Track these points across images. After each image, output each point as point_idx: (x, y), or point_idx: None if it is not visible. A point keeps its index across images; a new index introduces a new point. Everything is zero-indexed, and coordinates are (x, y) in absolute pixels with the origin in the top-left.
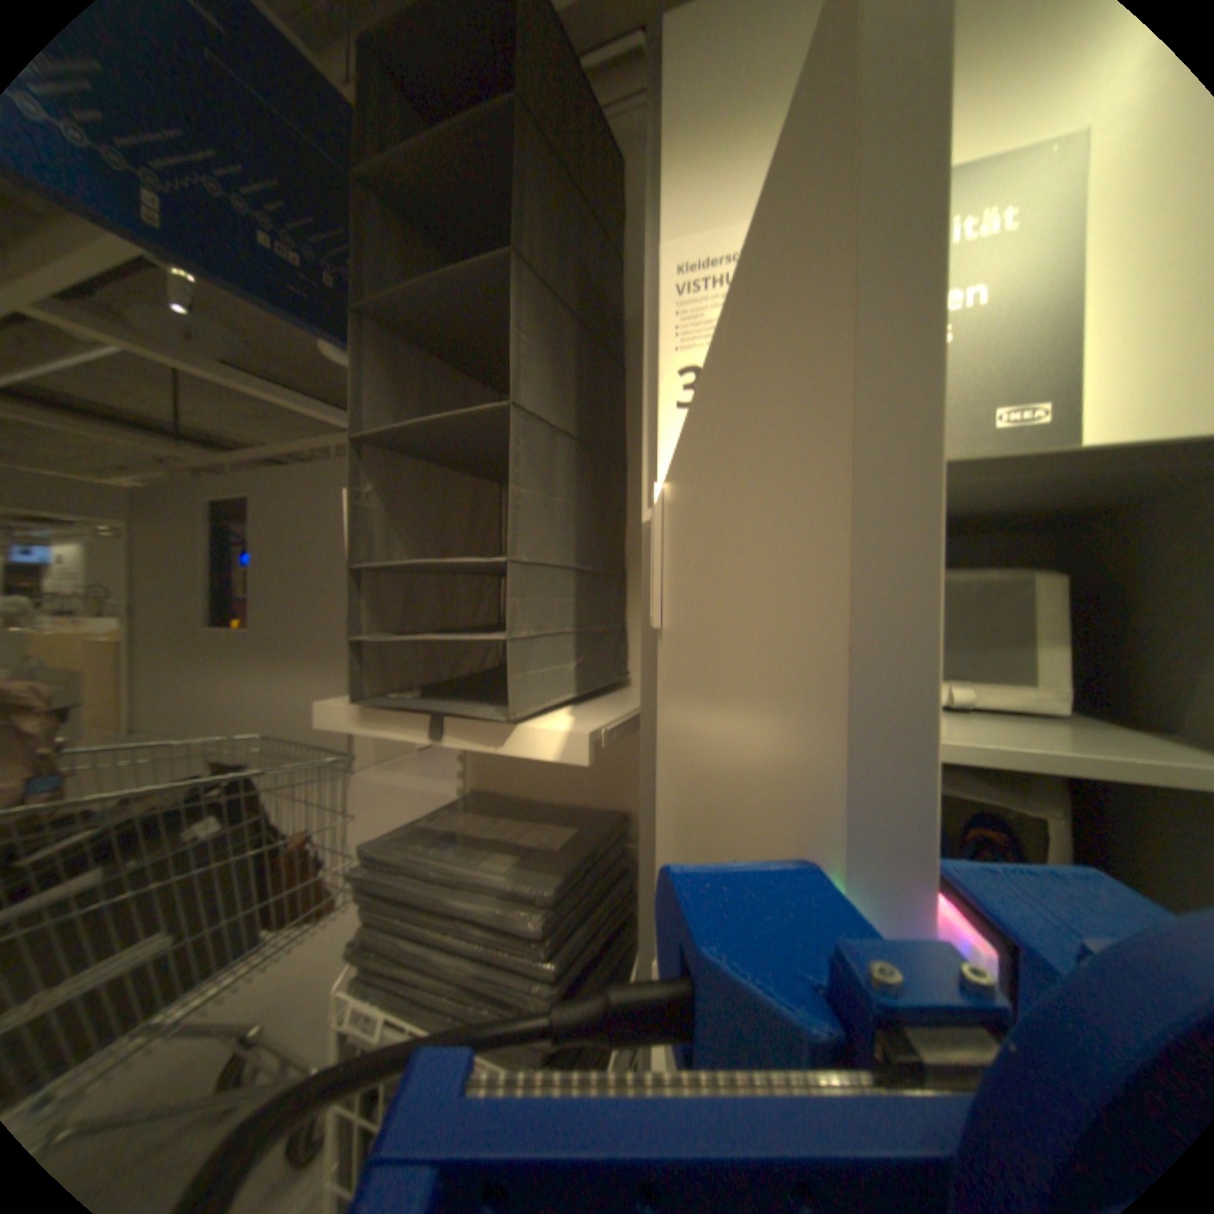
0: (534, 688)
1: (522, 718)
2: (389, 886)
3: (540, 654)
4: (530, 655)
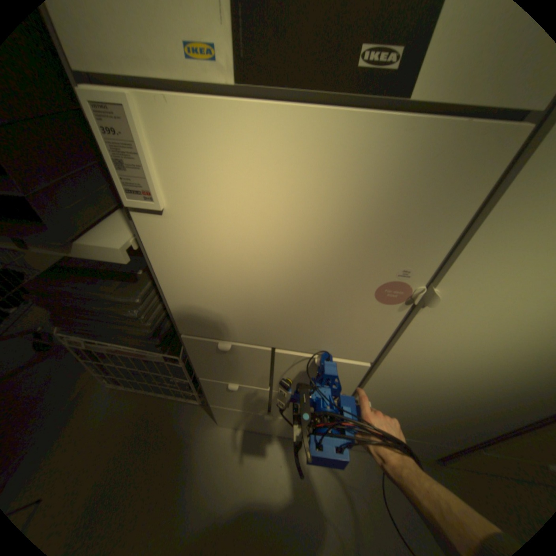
0: (71, 216)
1: (69, 239)
2: (50, 301)
3: (65, 192)
4: (54, 196)
